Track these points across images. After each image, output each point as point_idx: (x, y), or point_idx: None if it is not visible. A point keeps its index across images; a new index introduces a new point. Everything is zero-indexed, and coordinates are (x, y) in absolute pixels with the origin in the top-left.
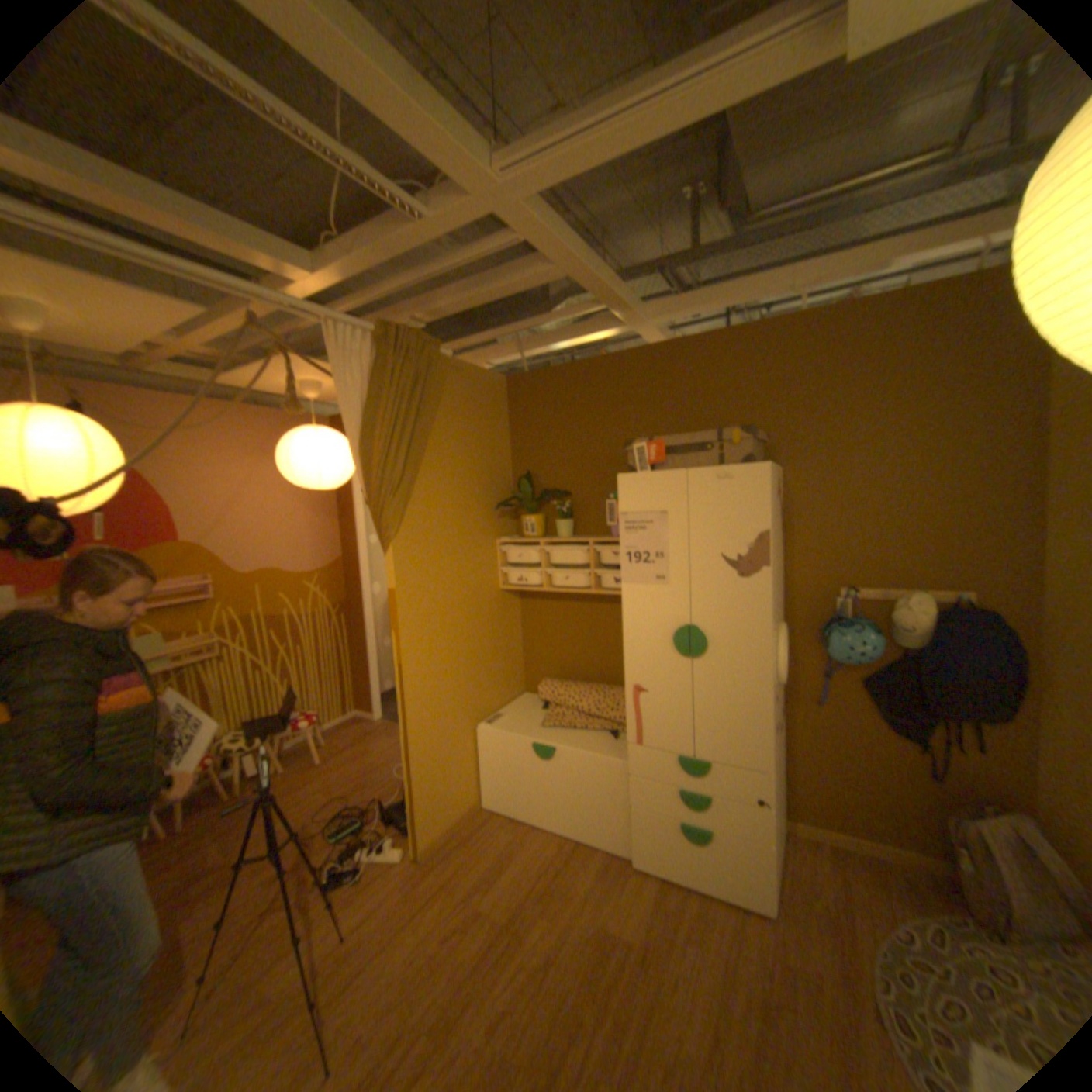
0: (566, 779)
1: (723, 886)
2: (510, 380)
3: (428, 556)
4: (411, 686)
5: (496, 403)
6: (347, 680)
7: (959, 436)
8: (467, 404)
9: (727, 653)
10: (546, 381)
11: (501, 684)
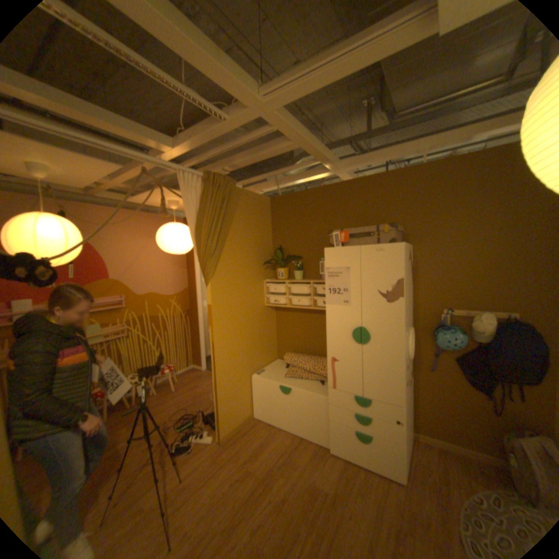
0: (297, 405)
1: (378, 466)
2: (272, 200)
3: (228, 288)
4: (218, 354)
5: (265, 211)
6: (189, 349)
7: (509, 229)
8: (249, 212)
9: (381, 342)
10: (290, 200)
11: (265, 354)
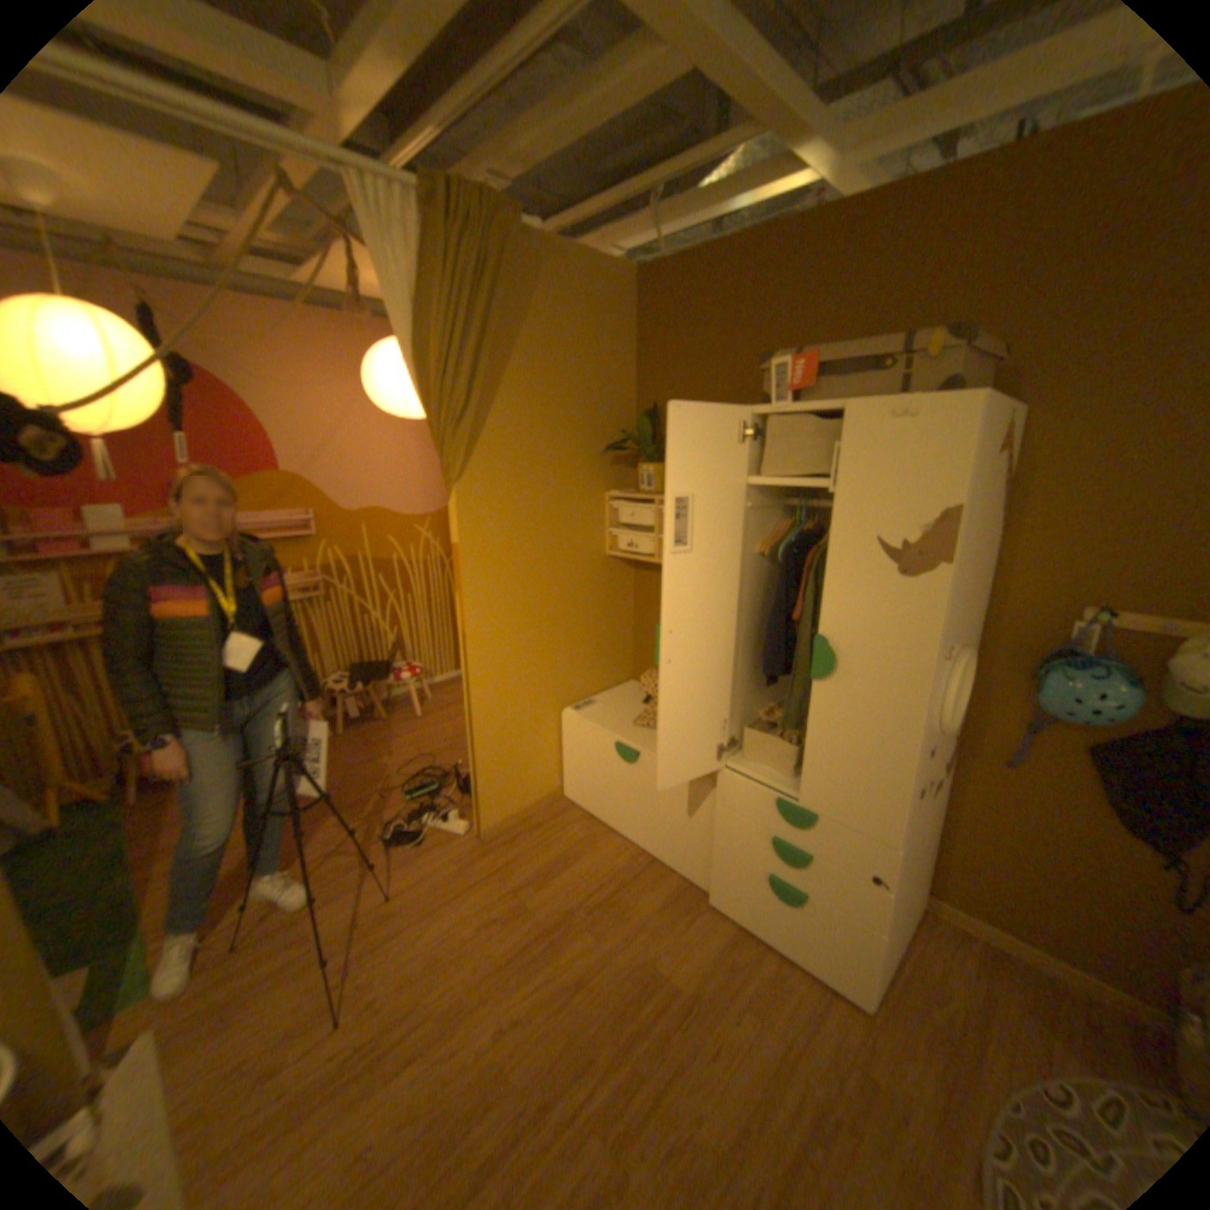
0: (649, 789)
1: (813, 959)
2: (641, 271)
3: (505, 507)
4: (478, 657)
5: (619, 306)
6: None
7: None
8: (572, 306)
9: (863, 681)
10: (687, 270)
11: (600, 666)
